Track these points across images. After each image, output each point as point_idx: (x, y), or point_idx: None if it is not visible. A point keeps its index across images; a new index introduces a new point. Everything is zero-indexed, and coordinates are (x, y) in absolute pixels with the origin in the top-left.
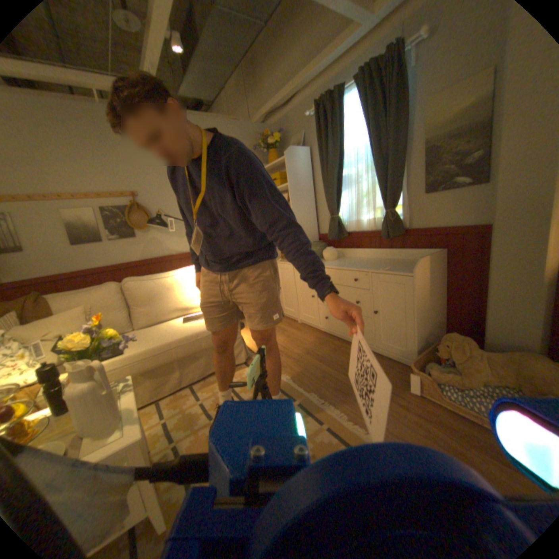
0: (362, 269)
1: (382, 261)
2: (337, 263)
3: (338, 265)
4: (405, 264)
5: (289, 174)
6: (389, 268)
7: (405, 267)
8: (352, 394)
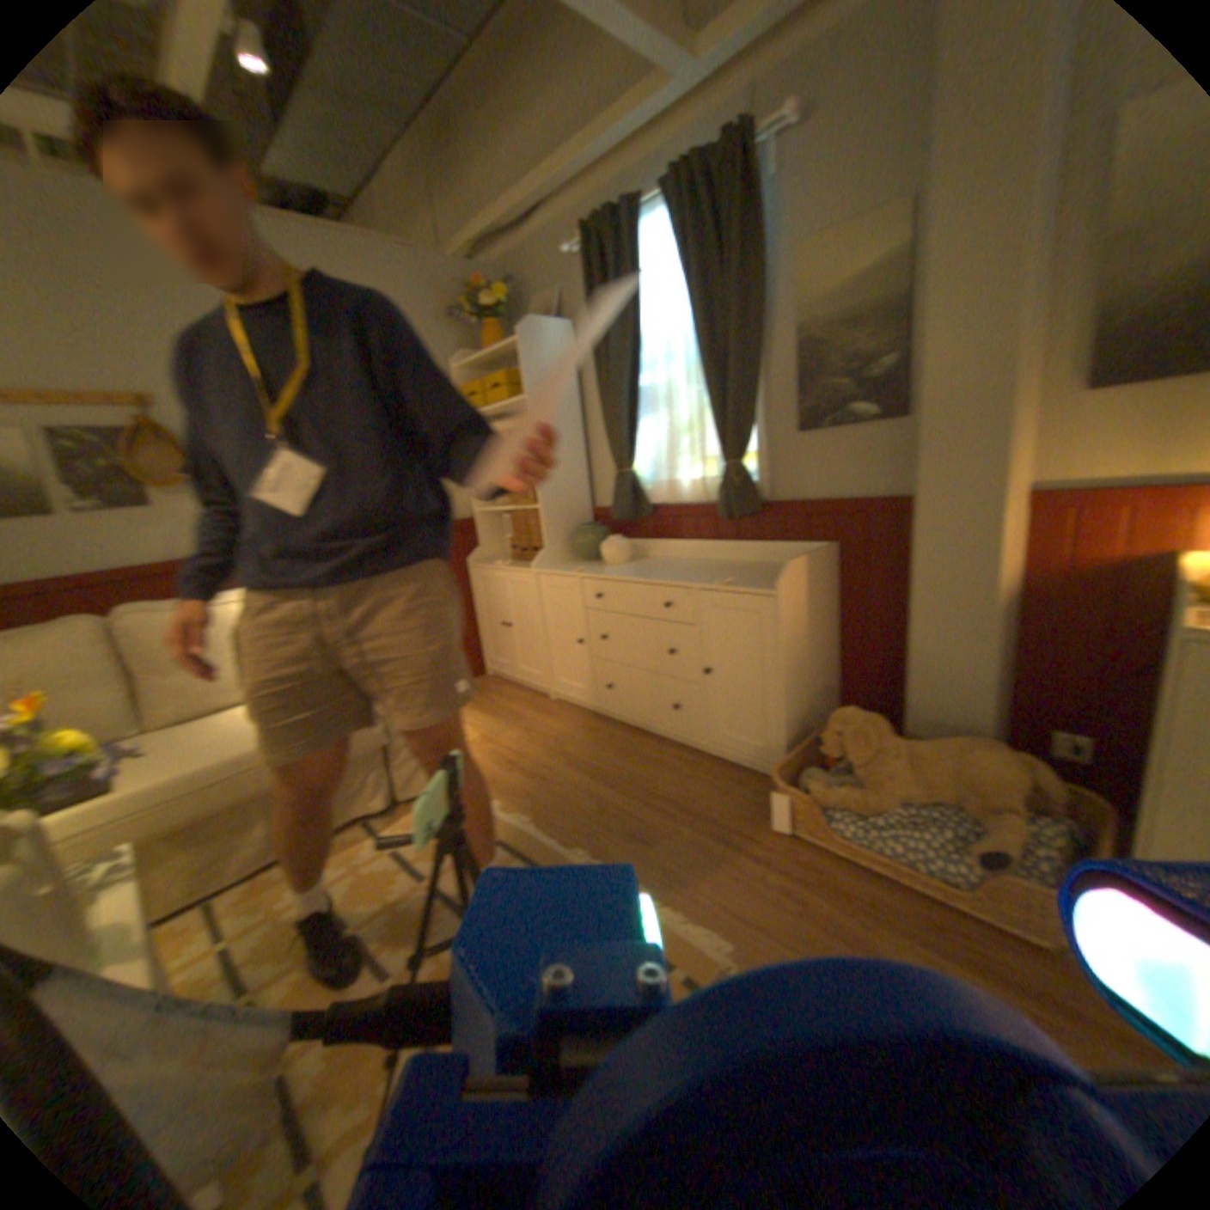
0: (680, 581)
1: (721, 566)
2: (632, 571)
3: (633, 574)
4: (763, 573)
5: (530, 378)
6: (732, 580)
7: (762, 579)
8: (659, 842)
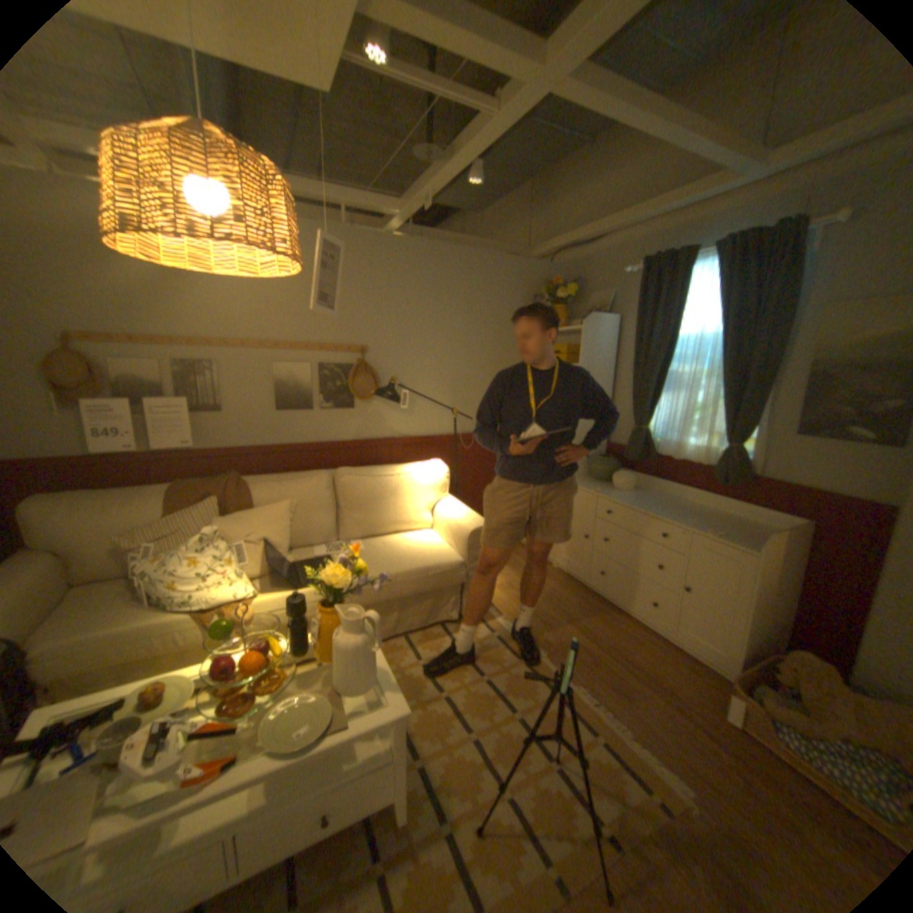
0: (677, 522)
1: (707, 513)
2: (635, 501)
3: (637, 504)
4: (745, 530)
5: (580, 350)
6: (720, 532)
7: (745, 537)
8: (638, 702)
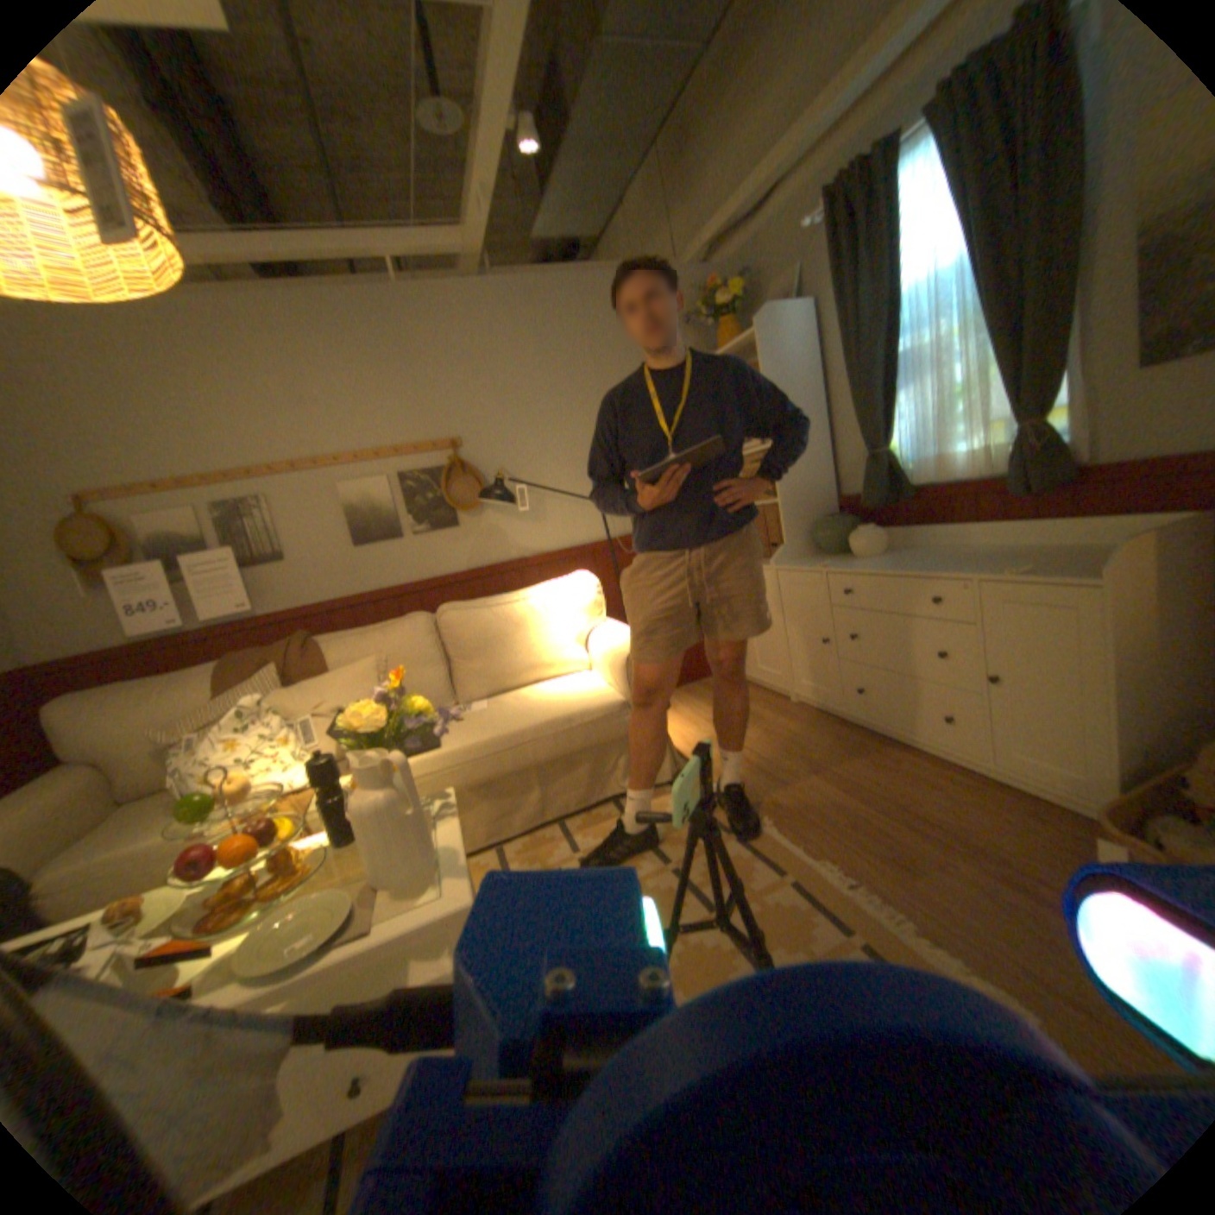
0: (954, 572)
1: (1012, 551)
2: (887, 562)
3: (889, 565)
4: (1079, 557)
5: (766, 366)
6: (1030, 567)
7: (1079, 565)
8: (928, 873)
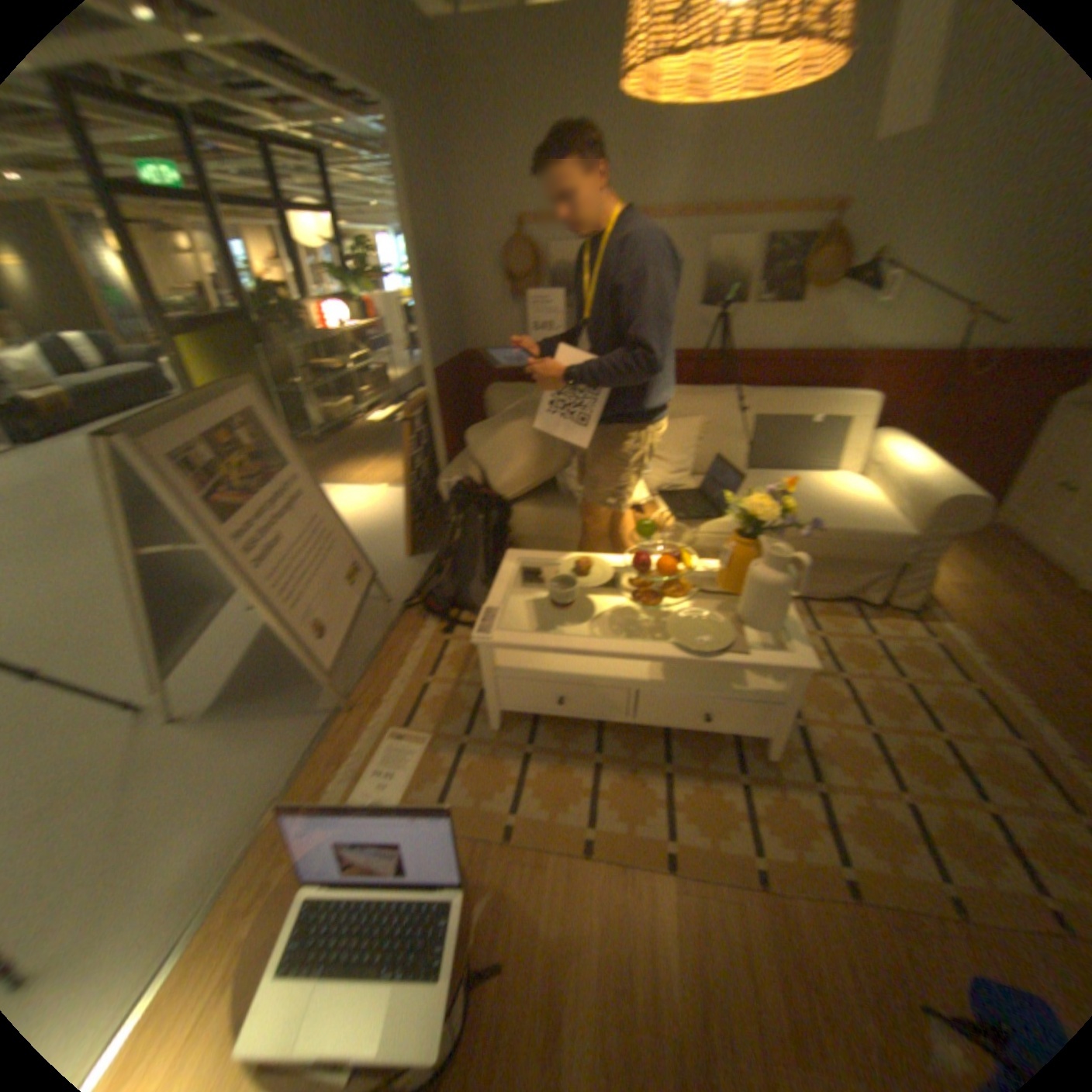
0: None
1: None
2: None
3: None
4: None
5: None
6: None
7: None
8: None
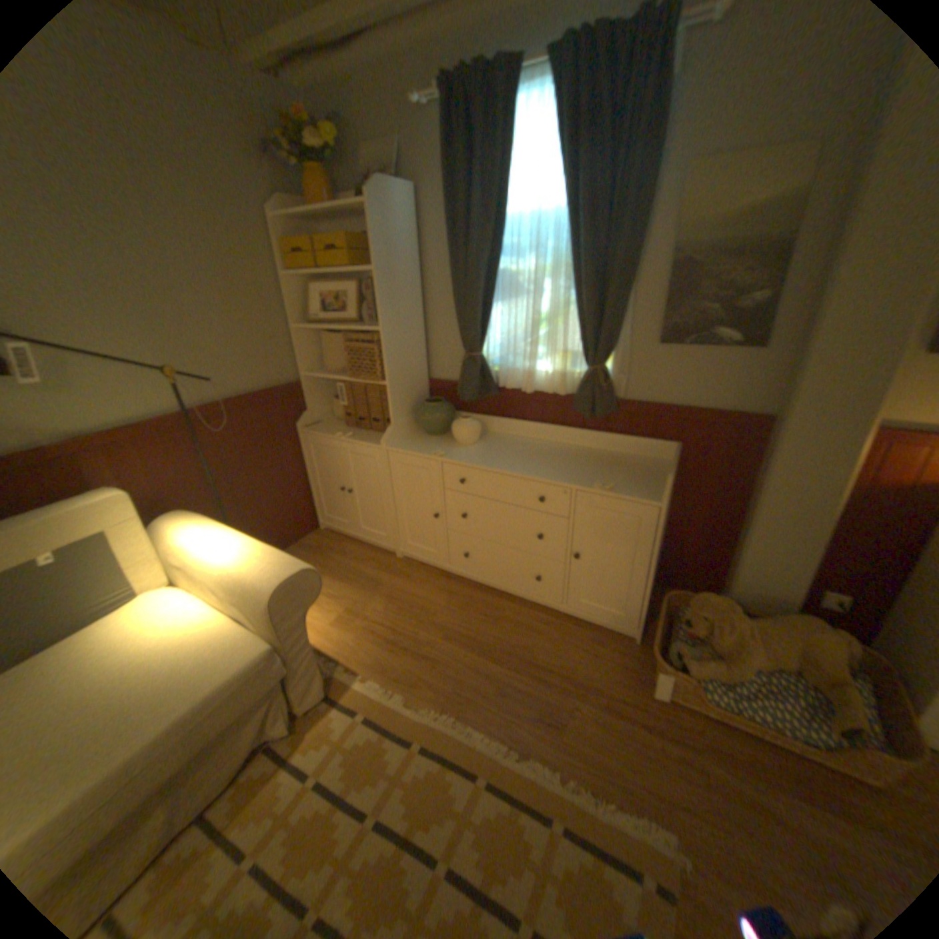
0: (555, 480)
1: (573, 454)
2: (492, 457)
3: (497, 463)
4: (622, 470)
5: (368, 242)
6: (604, 481)
7: (631, 481)
8: (565, 724)
